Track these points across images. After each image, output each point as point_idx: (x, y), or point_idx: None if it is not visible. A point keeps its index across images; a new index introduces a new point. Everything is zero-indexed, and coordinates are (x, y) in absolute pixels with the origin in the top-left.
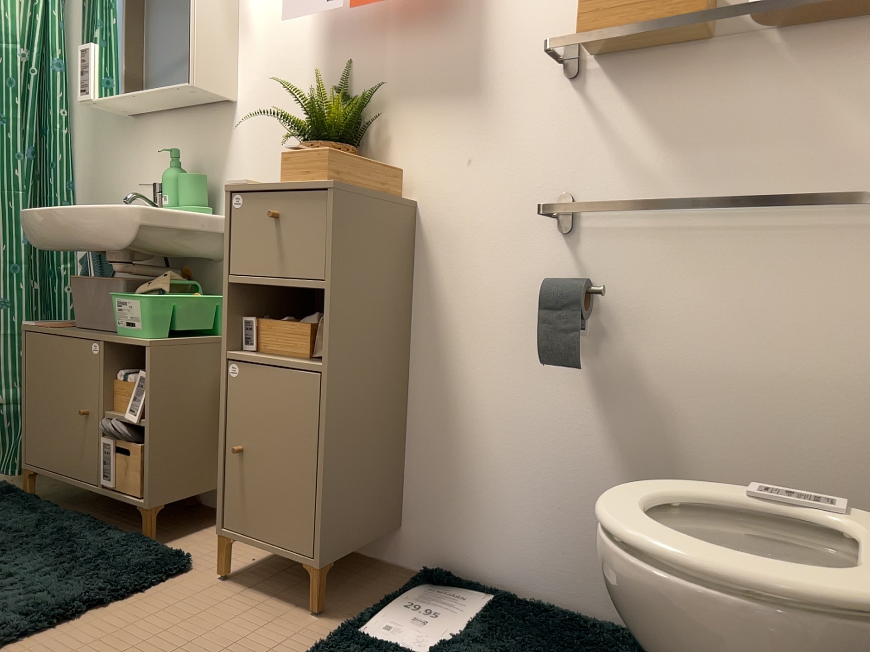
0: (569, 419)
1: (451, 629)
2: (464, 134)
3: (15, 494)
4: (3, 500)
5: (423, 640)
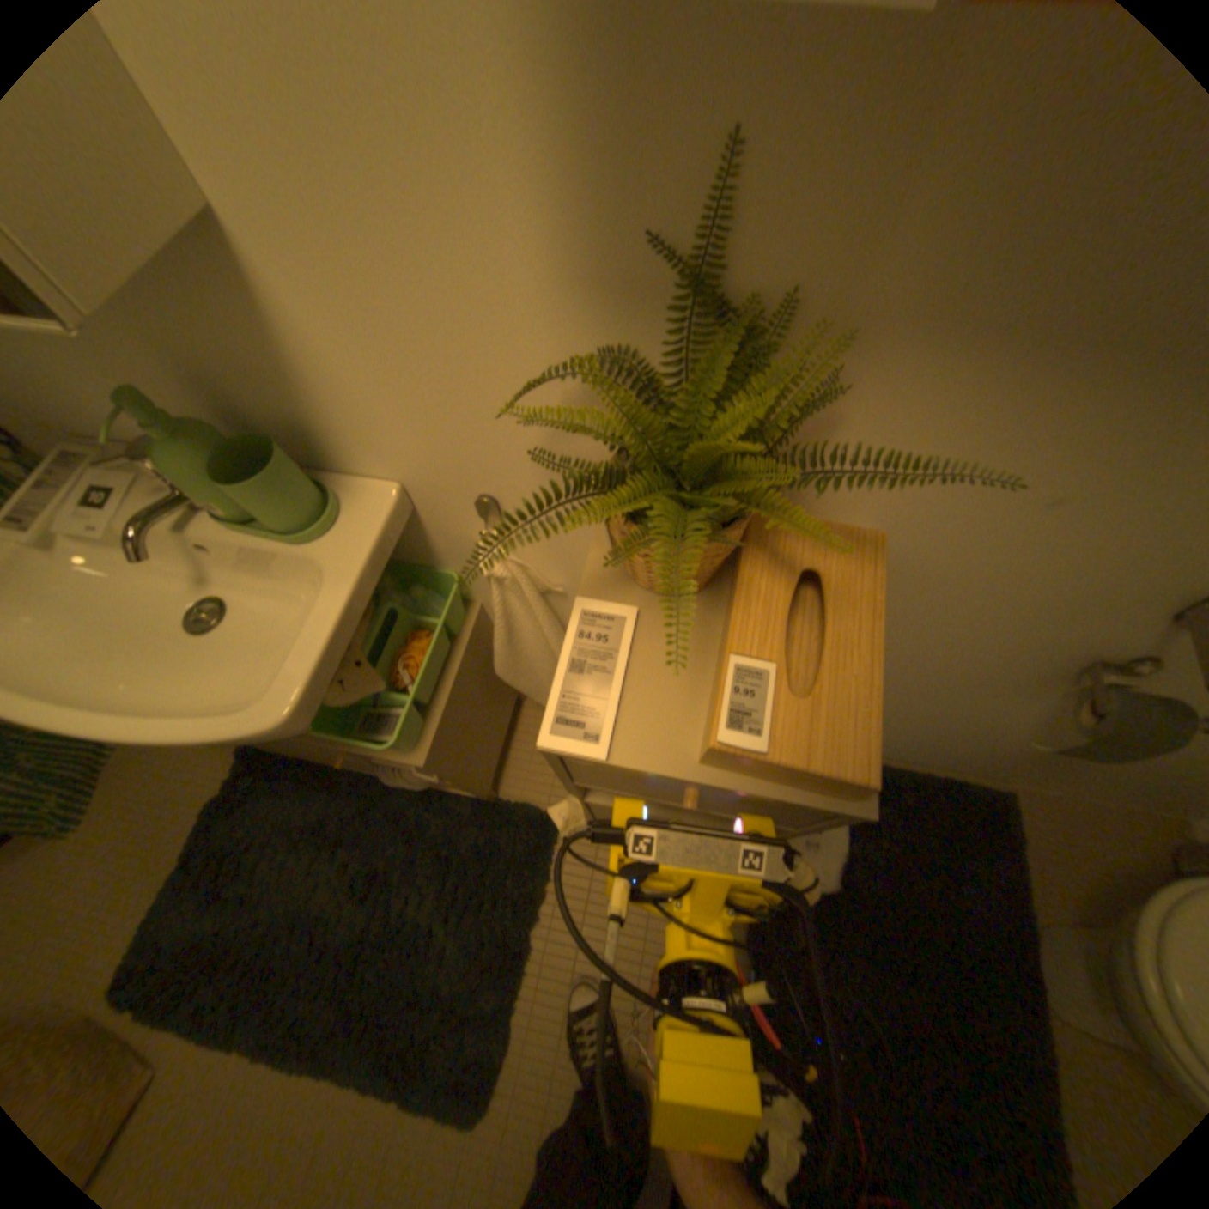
0: (1001, 719)
1: (842, 853)
2: (1096, 448)
3: (276, 776)
4: (274, 794)
5: (829, 879)
